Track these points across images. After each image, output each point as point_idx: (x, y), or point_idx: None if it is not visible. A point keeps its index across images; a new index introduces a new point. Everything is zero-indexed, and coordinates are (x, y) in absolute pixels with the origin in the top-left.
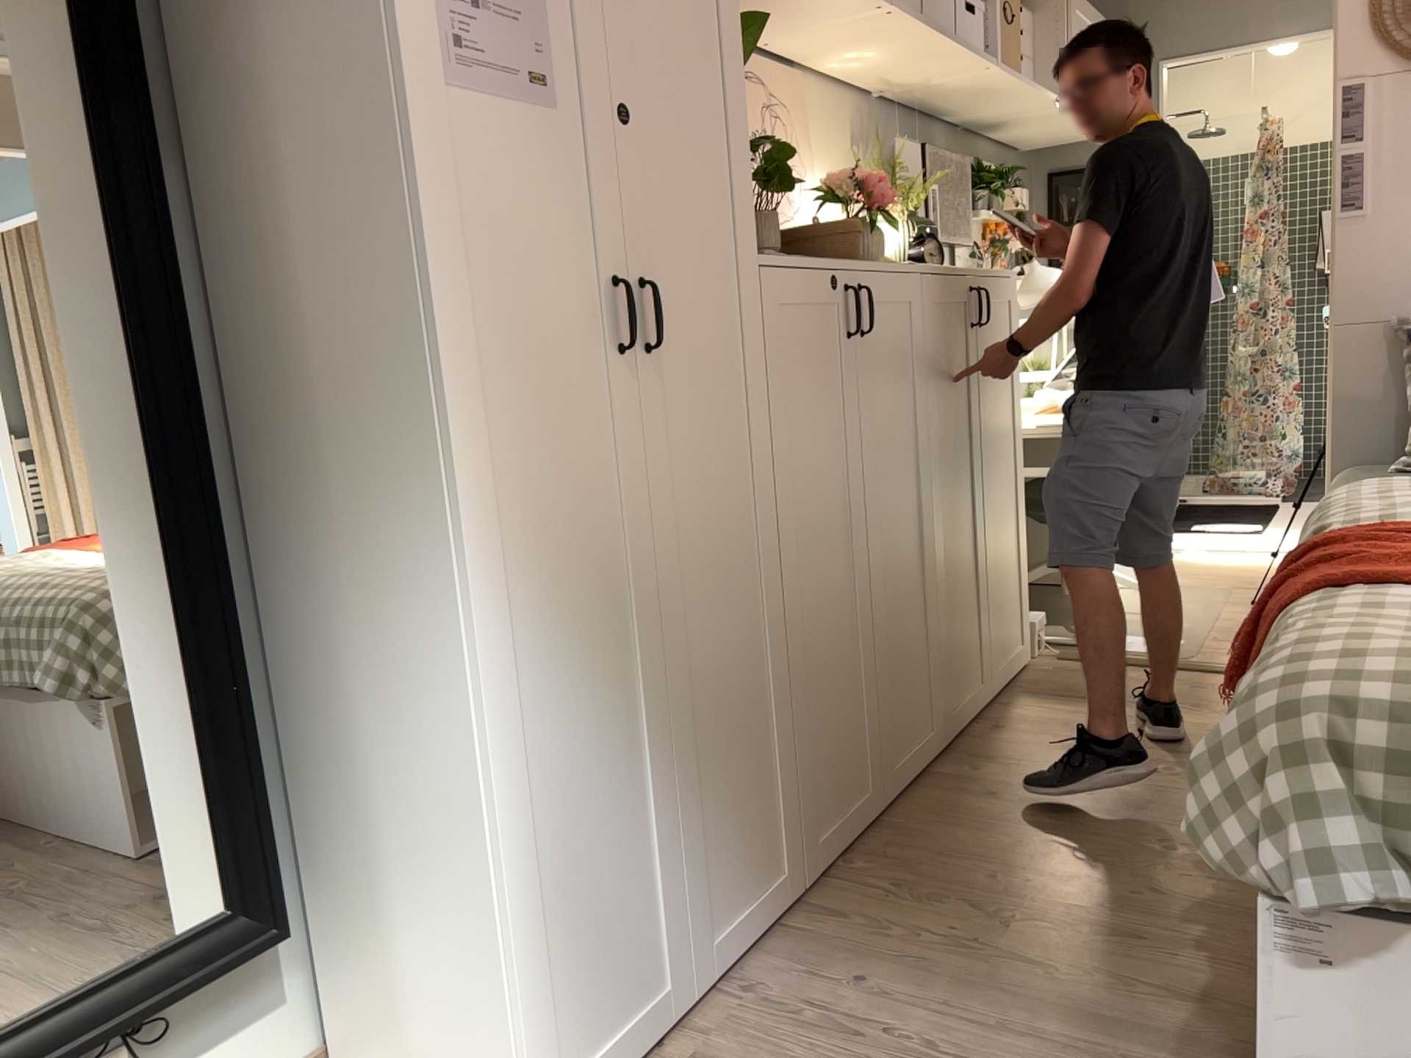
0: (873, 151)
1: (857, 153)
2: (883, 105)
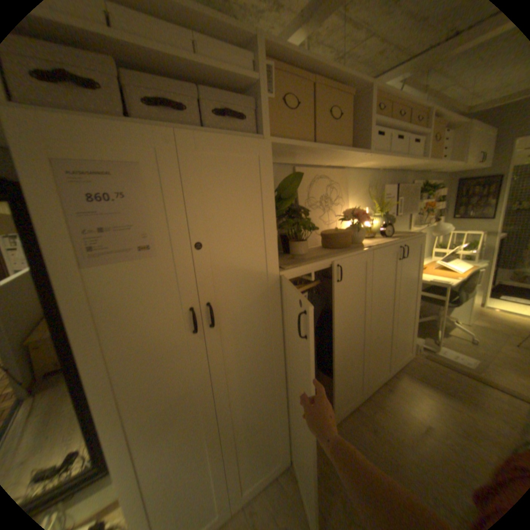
0: (374, 191)
1: (368, 192)
2: (385, 171)
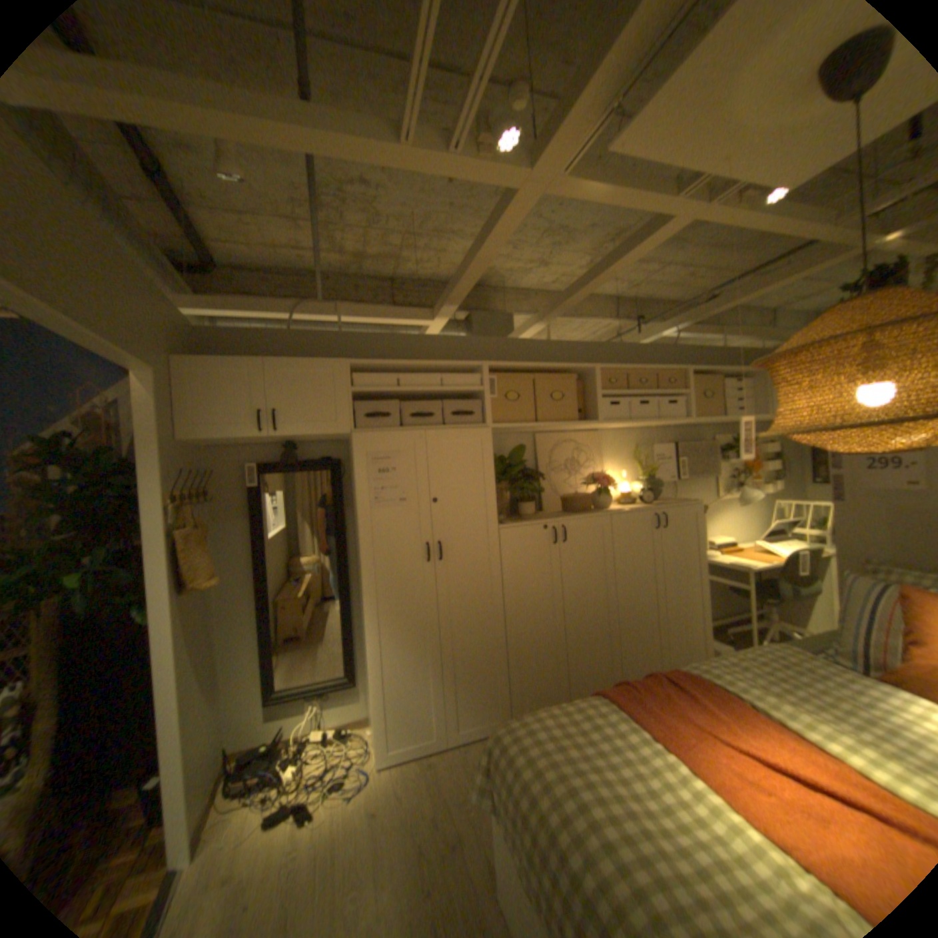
0: (636, 454)
1: (631, 454)
2: (660, 428)
